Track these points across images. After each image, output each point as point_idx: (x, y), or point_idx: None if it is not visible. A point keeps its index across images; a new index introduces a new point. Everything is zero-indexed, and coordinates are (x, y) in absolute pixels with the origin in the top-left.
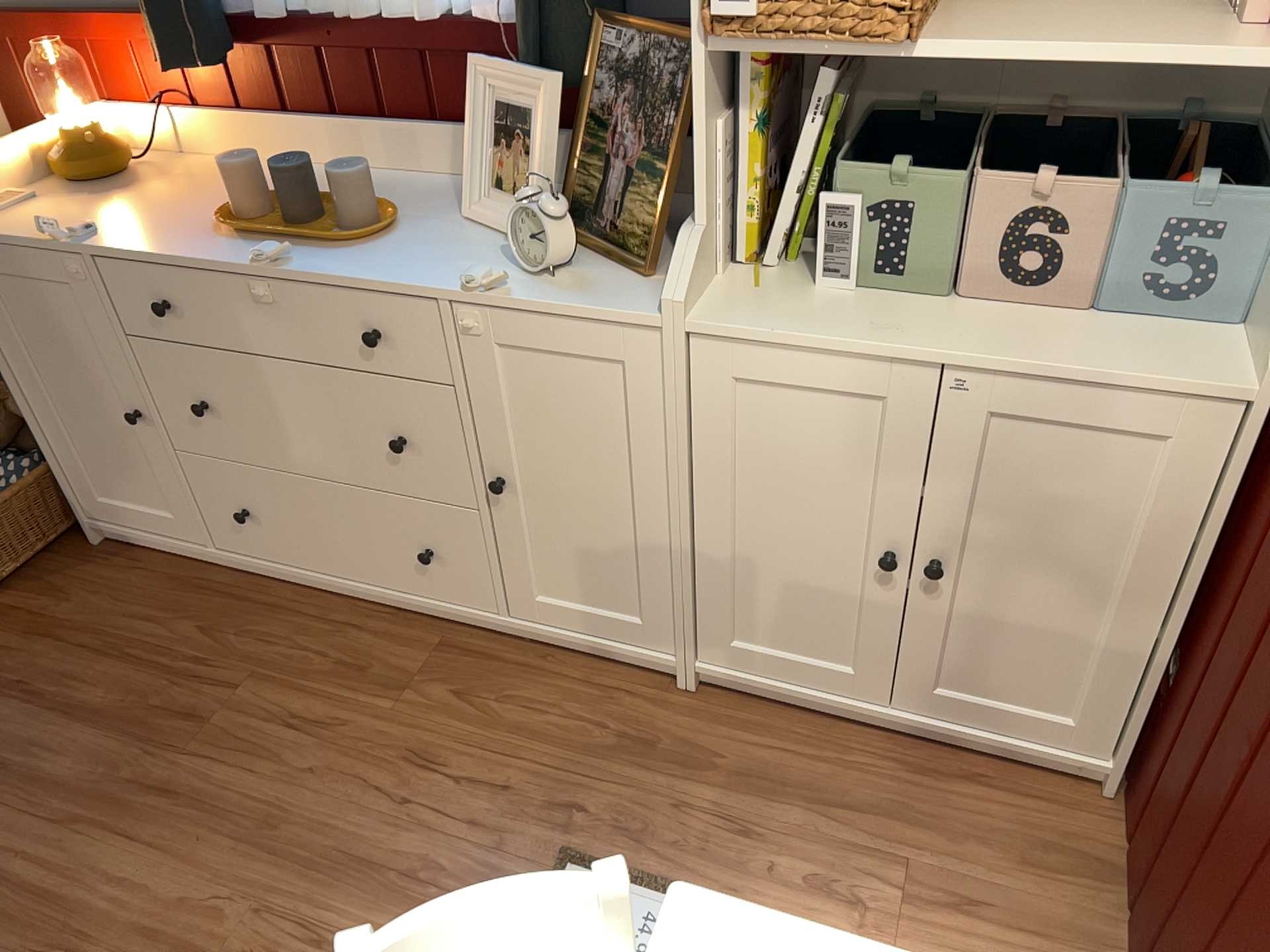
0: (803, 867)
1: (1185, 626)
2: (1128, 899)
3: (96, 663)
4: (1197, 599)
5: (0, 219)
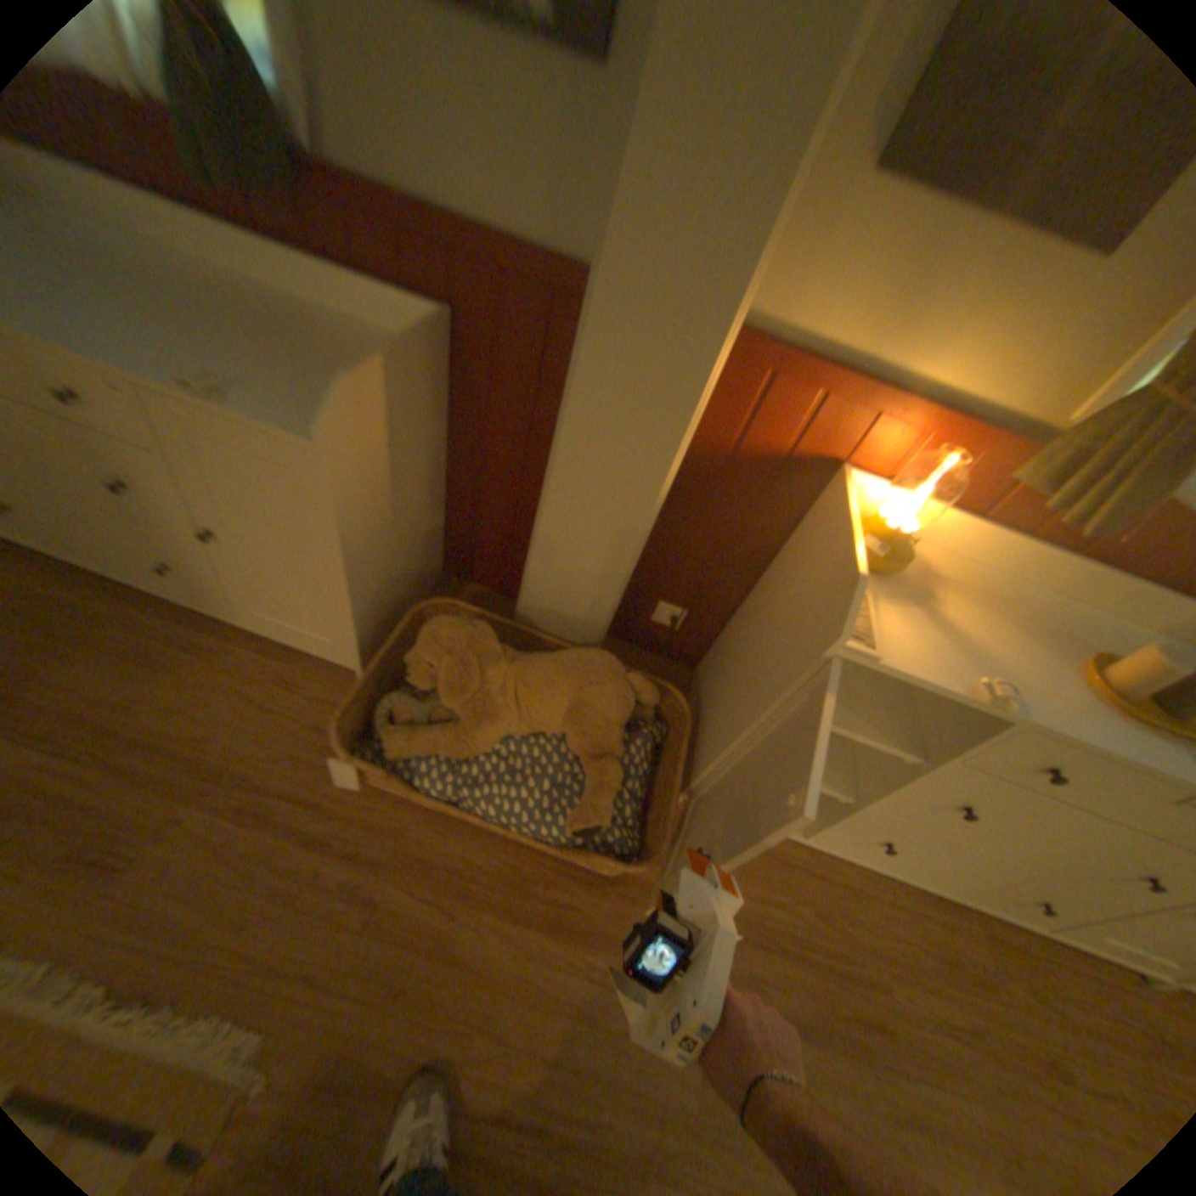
0: None
1: None
2: None
3: (763, 969)
4: None
5: (879, 636)
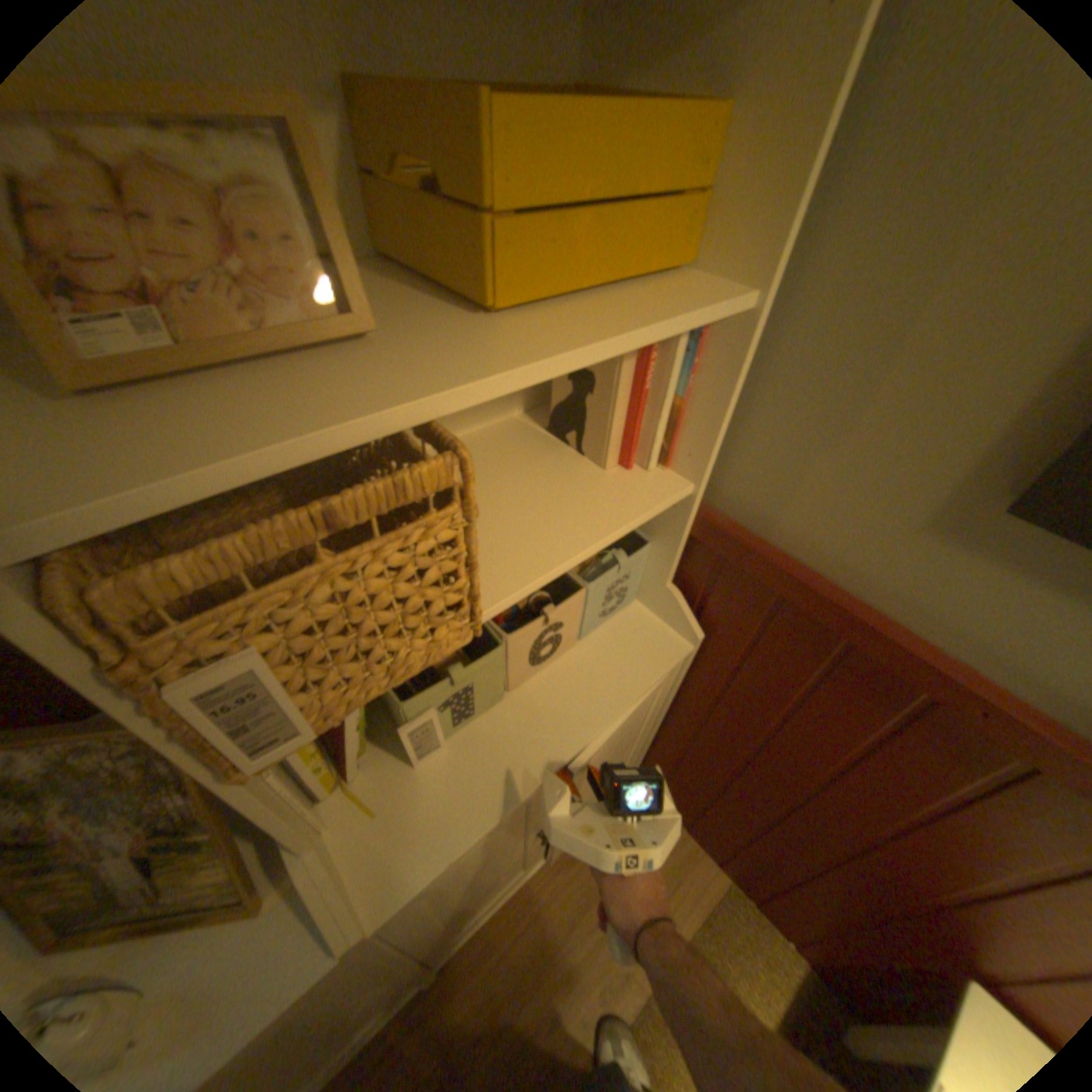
0: (598, 1003)
1: (666, 725)
2: (693, 832)
3: None
4: (671, 715)
5: None
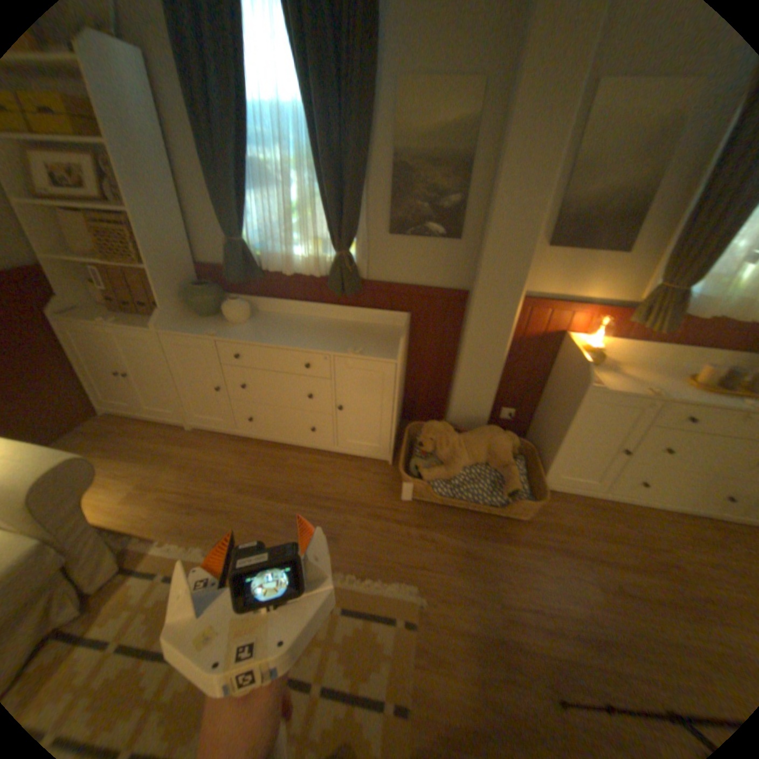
0: None
1: None
2: None
3: (609, 548)
4: None
5: (604, 381)
